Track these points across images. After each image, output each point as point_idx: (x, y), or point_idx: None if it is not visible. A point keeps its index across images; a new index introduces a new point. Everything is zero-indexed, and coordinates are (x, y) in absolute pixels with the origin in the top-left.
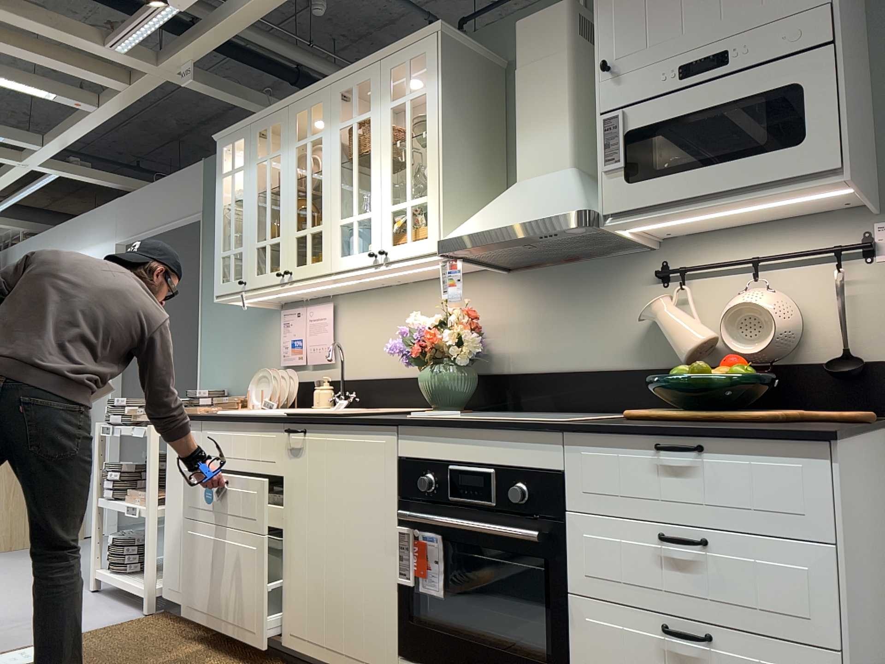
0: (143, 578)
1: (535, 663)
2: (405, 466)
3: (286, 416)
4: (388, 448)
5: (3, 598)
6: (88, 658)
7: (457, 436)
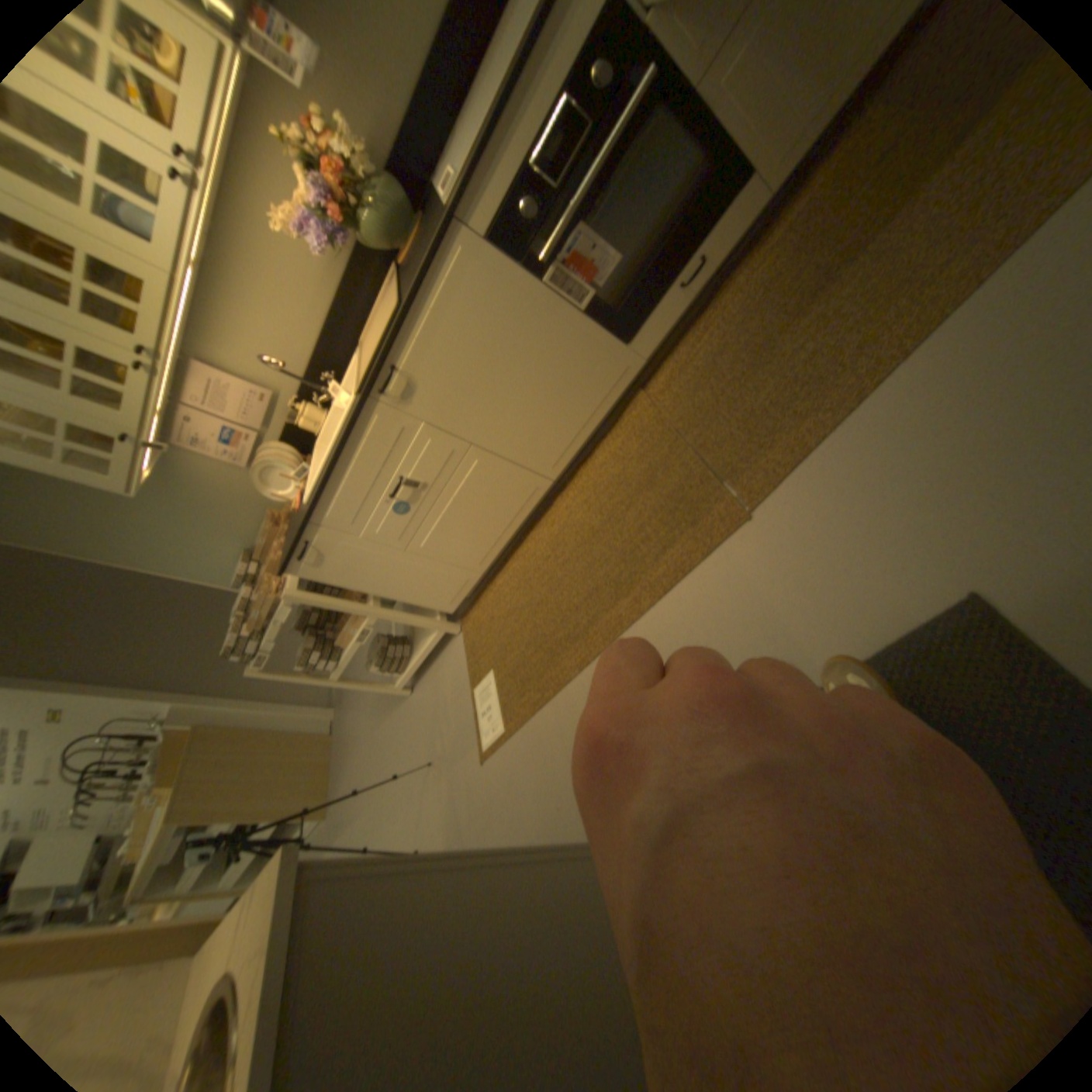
0: (420, 644)
1: (711, 180)
2: (498, 232)
3: (359, 397)
4: (470, 245)
5: (397, 768)
6: (506, 654)
7: (507, 124)
